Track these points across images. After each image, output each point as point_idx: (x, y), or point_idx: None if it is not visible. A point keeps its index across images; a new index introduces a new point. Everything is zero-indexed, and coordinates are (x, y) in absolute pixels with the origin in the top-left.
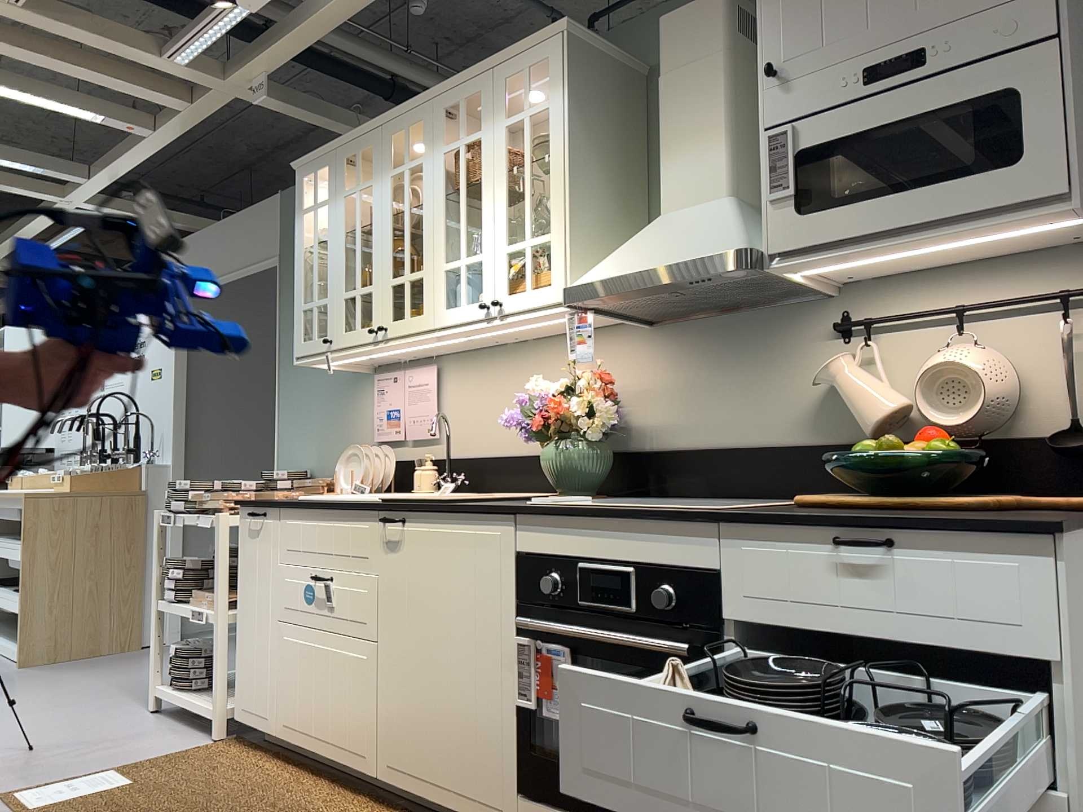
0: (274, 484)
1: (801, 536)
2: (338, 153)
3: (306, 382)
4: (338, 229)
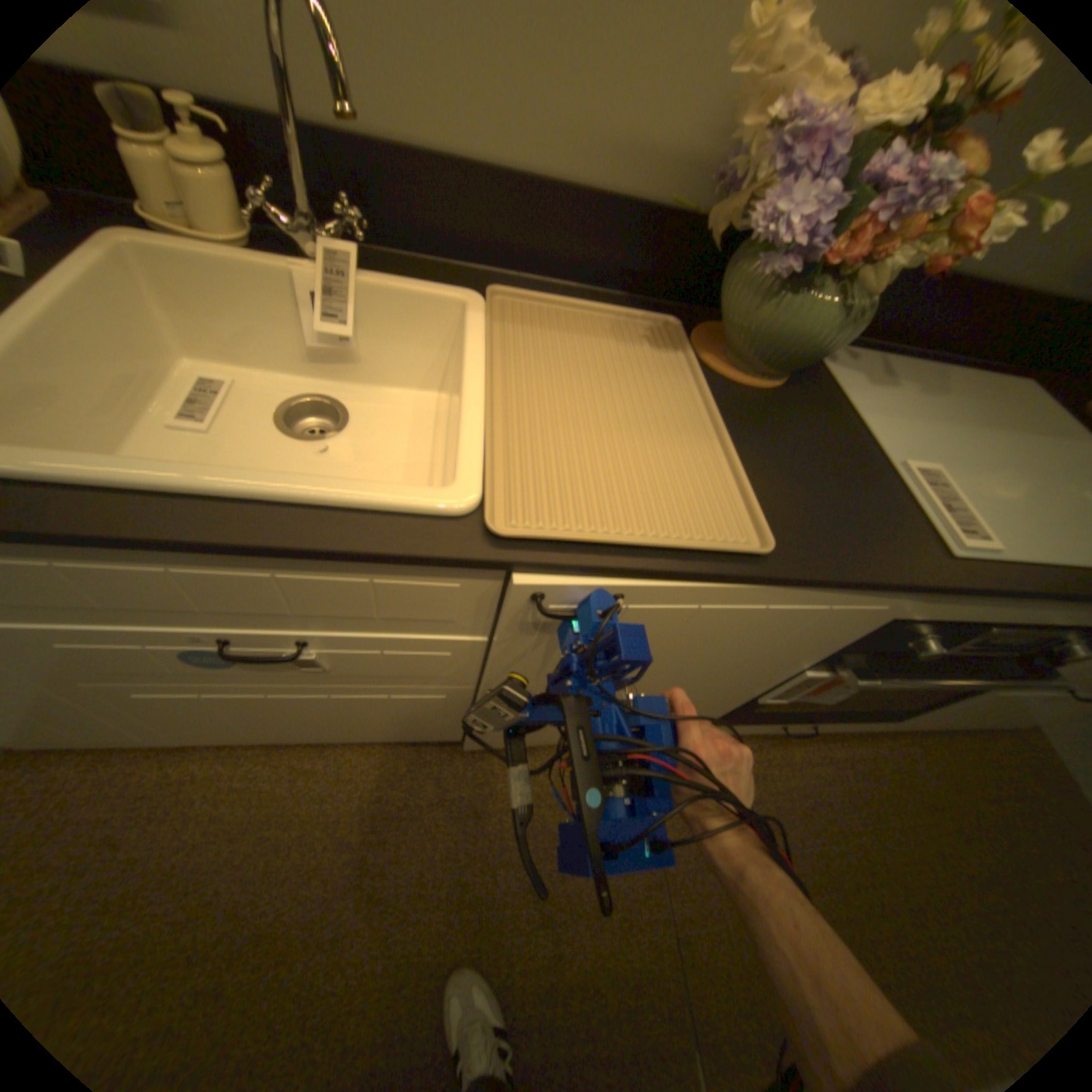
0: None
1: None
2: None
3: None
4: None
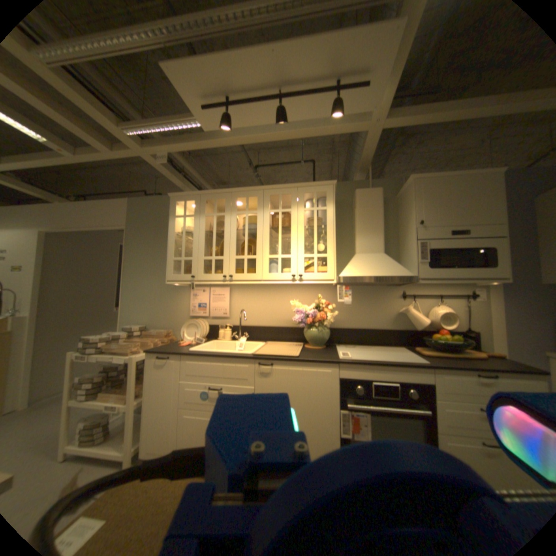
0: (131, 333)
1: (465, 374)
2: (201, 196)
3: (143, 285)
4: (200, 228)
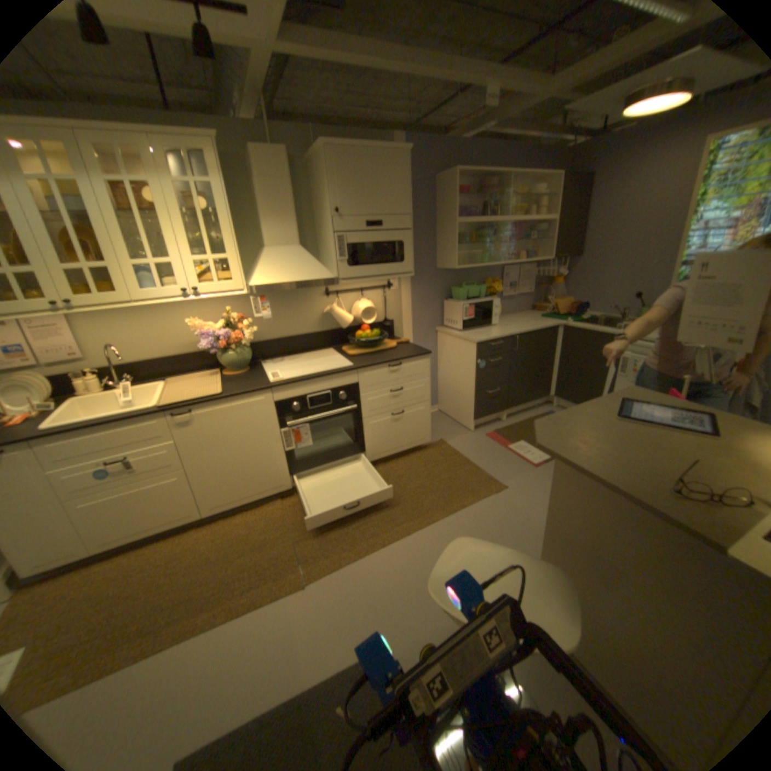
0: None
1: (380, 369)
2: None
3: None
4: None
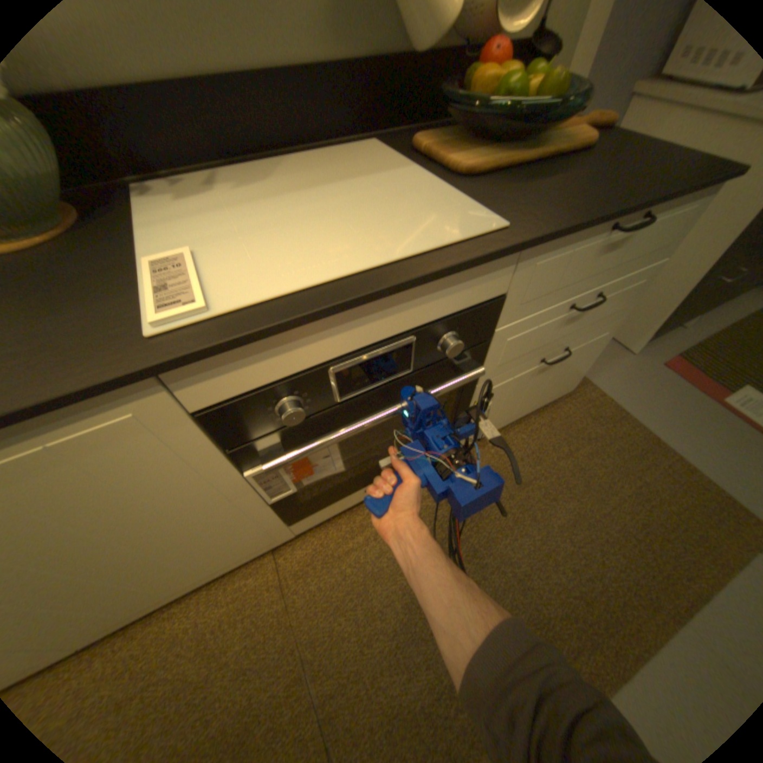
0: None
1: (589, 231)
2: None
3: None
4: None
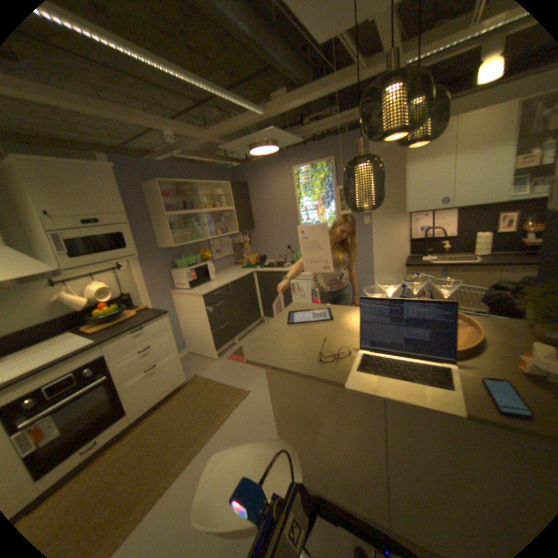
0: None
1: (124, 337)
2: None
3: None
4: None
